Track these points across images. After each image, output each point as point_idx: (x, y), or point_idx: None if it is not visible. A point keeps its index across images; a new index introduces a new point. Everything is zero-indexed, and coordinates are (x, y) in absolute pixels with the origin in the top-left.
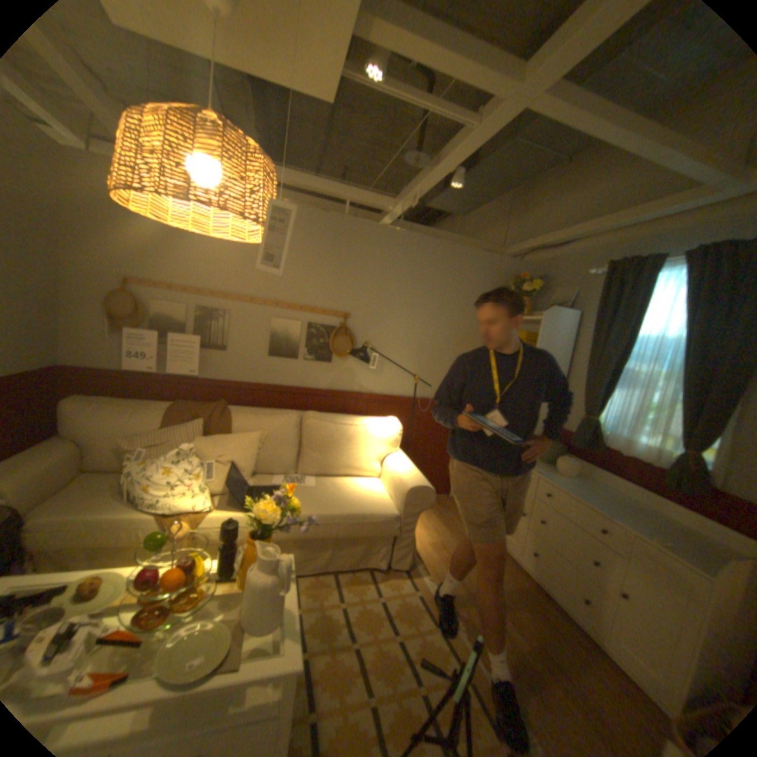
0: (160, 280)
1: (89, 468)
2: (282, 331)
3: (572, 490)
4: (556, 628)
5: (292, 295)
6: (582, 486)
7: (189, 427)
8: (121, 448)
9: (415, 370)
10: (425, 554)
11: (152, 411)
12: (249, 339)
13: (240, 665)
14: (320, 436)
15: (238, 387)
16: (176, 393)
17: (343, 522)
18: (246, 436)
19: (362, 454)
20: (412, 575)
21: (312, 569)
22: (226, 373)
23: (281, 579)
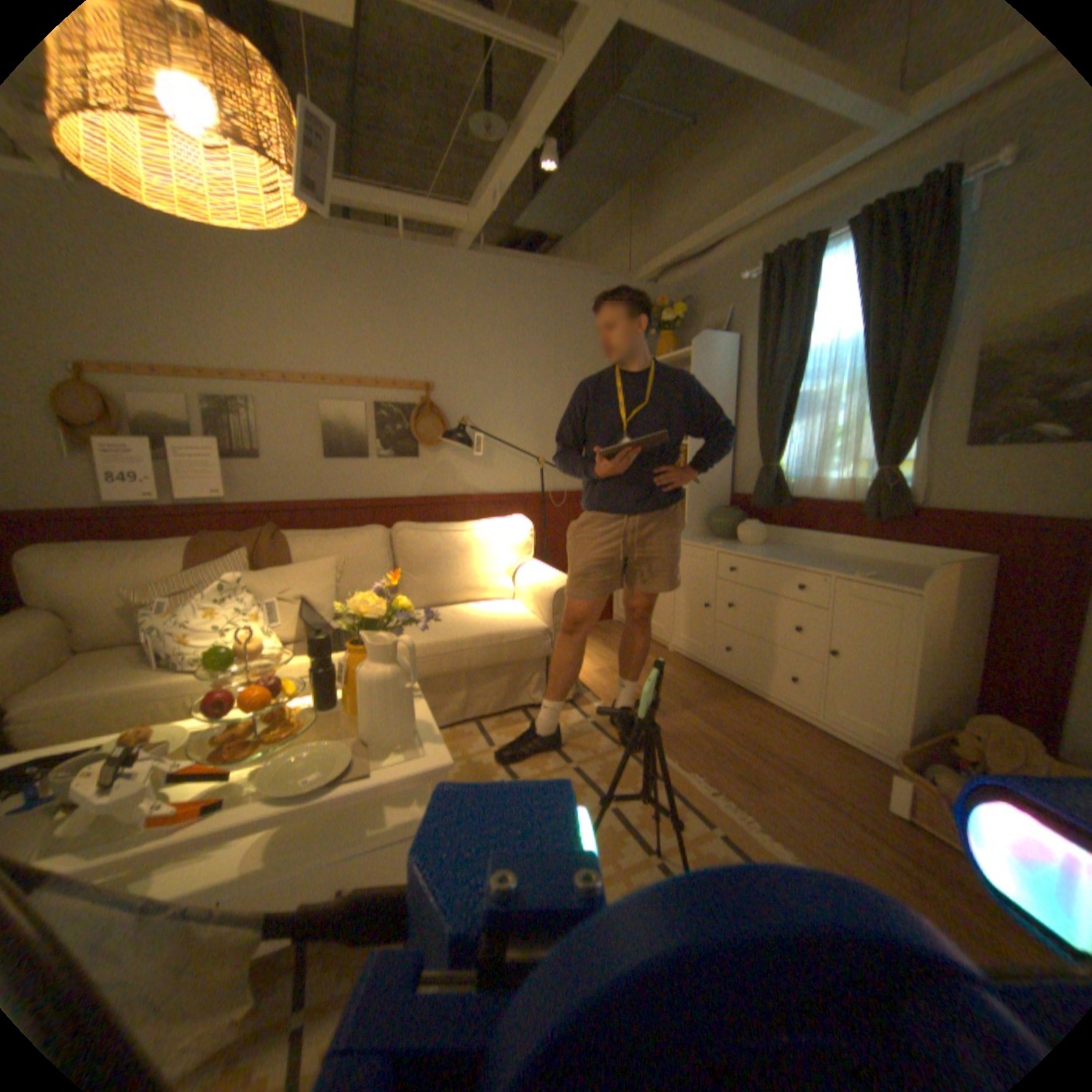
0: (136, 359)
1: (86, 641)
2: (339, 417)
3: (759, 553)
4: (764, 720)
5: (344, 363)
6: (771, 549)
7: (229, 559)
8: (130, 599)
9: (538, 452)
10: (591, 681)
11: (165, 547)
12: (292, 434)
13: (370, 774)
14: (422, 550)
15: (289, 506)
16: (196, 528)
17: (474, 644)
18: (315, 561)
19: (485, 566)
20: (578, 703)
21: (443, 716)
22: (267, 488)
23: (404, 667)
